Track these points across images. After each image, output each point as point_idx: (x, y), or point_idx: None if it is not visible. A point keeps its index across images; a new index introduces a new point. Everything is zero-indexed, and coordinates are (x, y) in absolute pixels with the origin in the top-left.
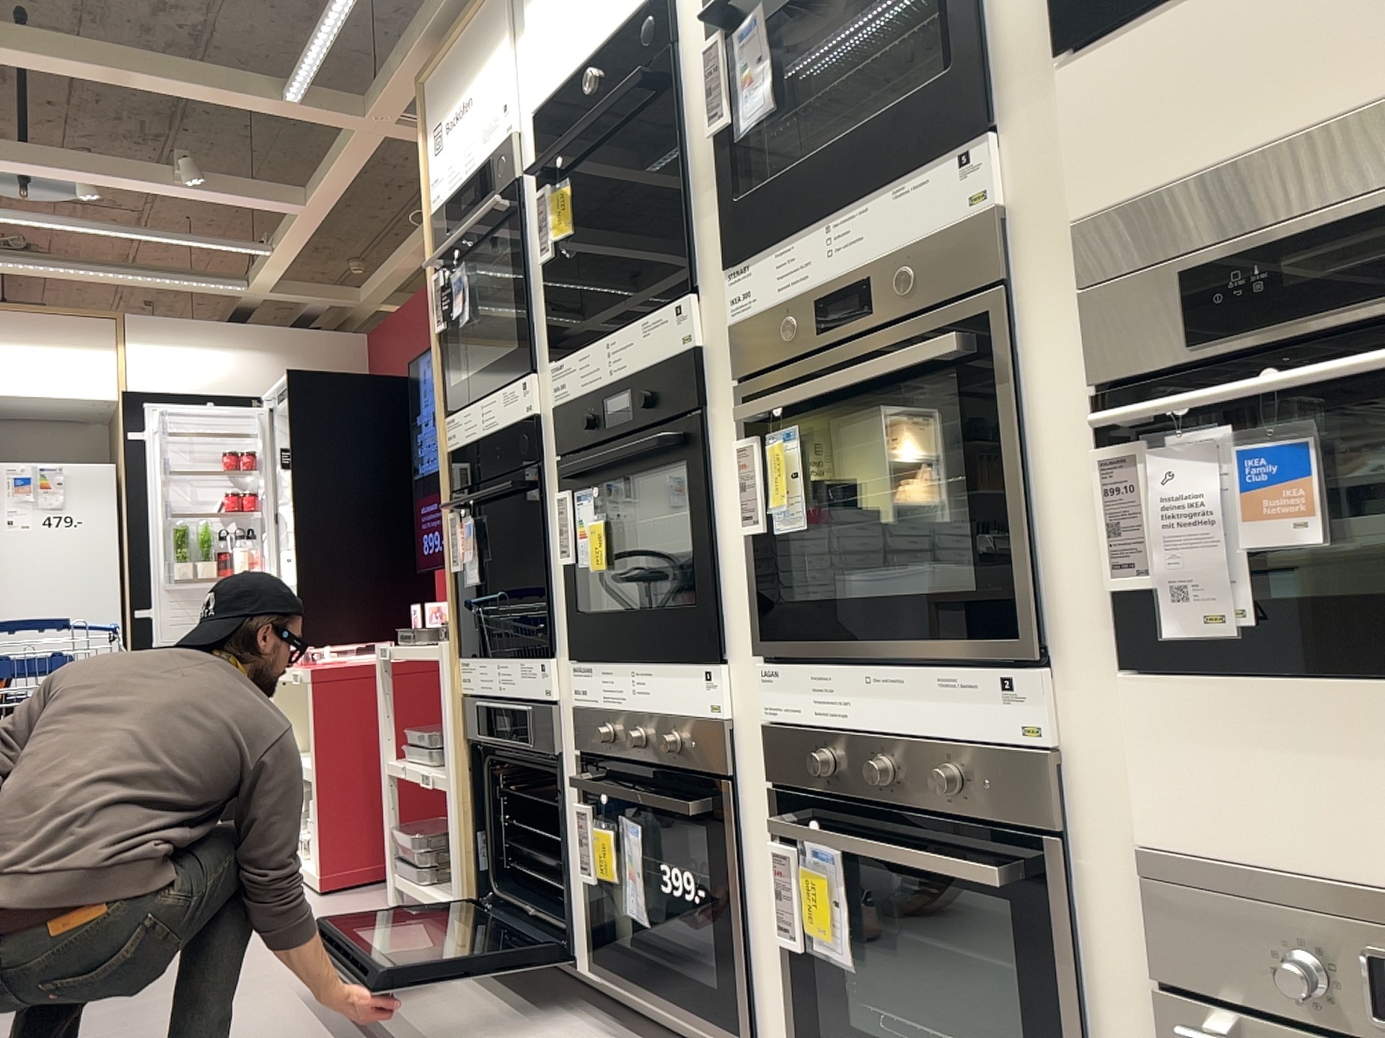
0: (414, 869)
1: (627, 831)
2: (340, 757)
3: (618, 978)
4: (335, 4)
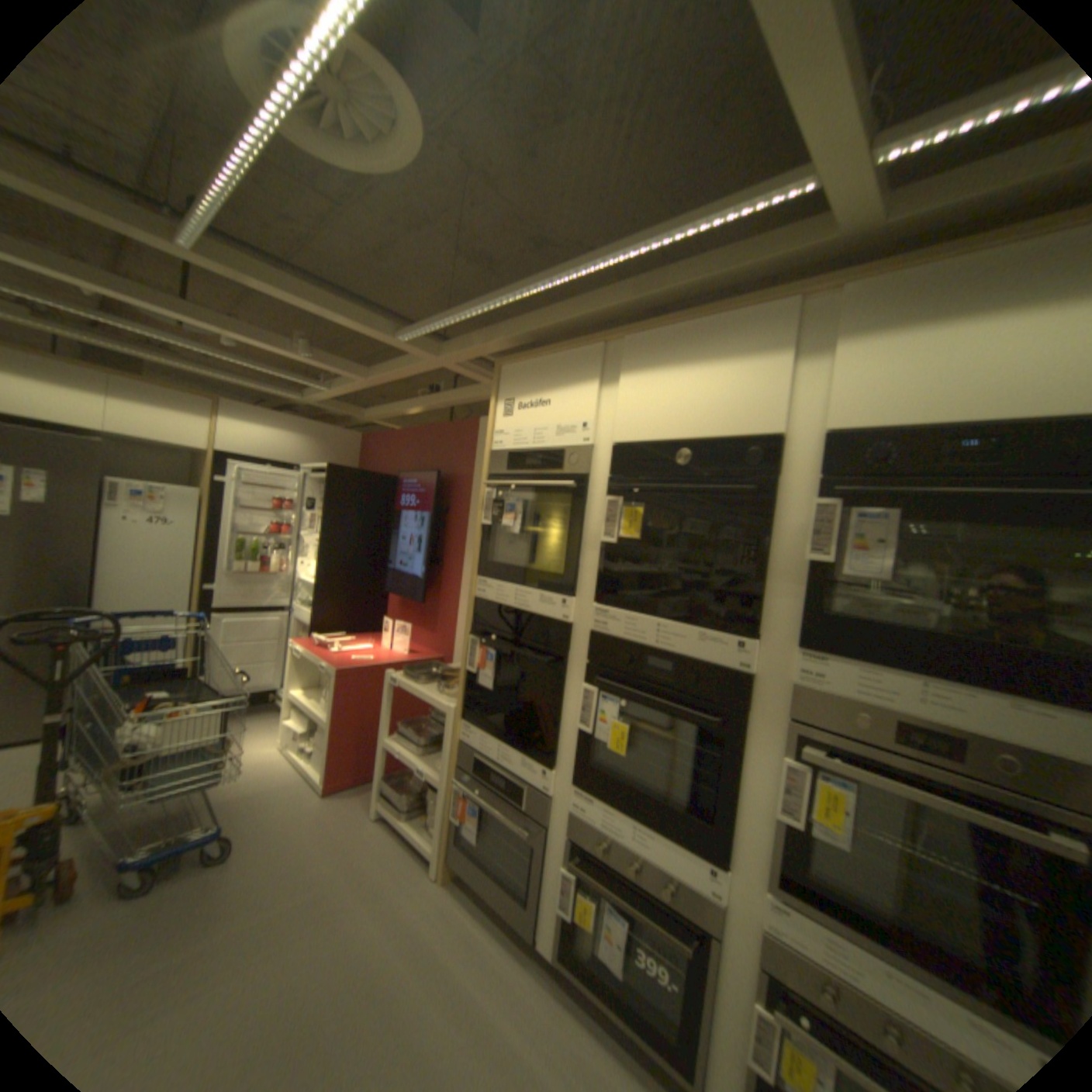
0: (389, 804)
1: (610, 915)
2: (344, 722)
3: (577, 983)
4: (468, 308)
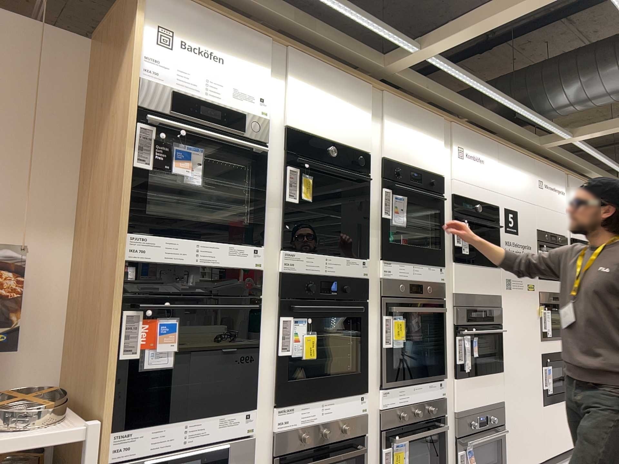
0: None
1: None
2: None
3: None
4: None
